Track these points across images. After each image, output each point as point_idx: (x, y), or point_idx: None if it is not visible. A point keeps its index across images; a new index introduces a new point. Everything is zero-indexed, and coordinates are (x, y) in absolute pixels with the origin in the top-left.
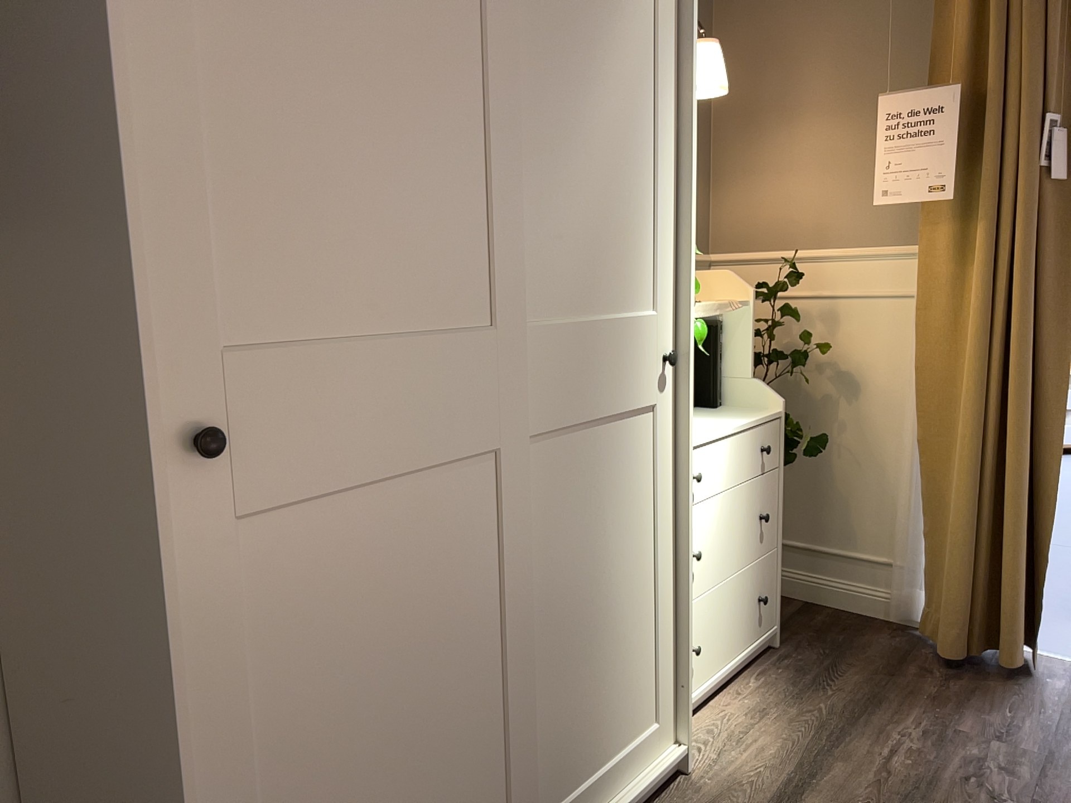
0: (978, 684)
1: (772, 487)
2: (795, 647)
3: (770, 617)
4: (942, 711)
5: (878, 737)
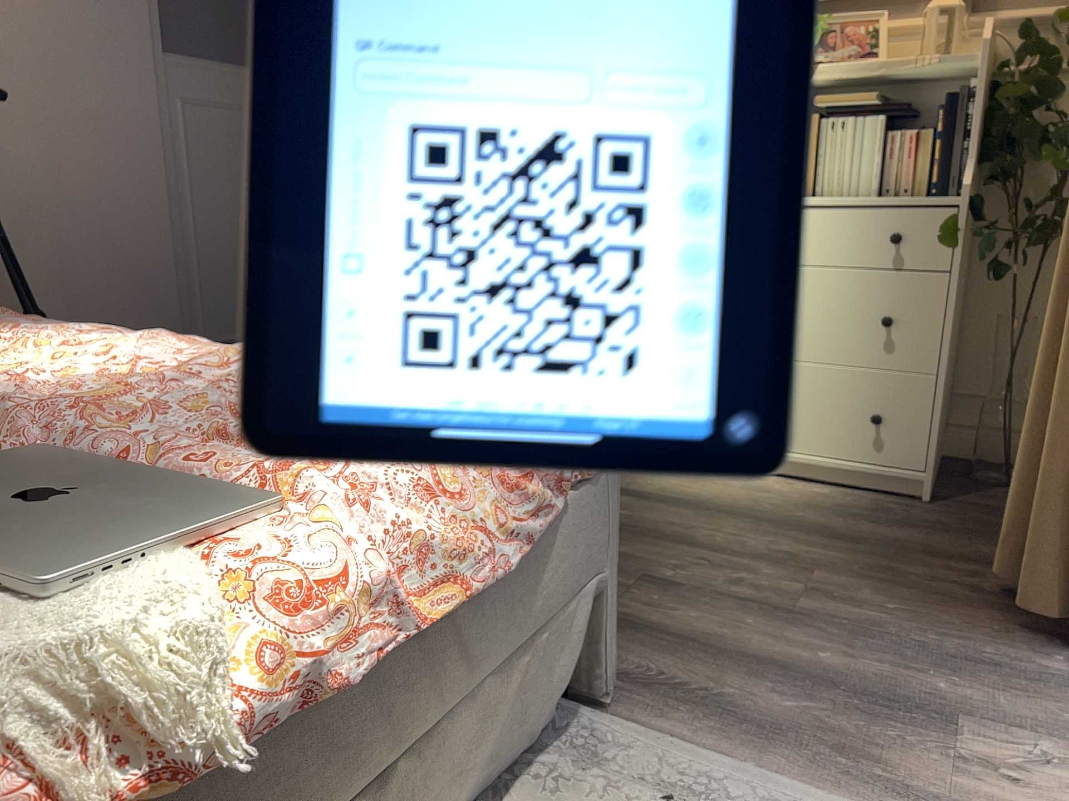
0: (978, 610)
1: (924, 294)
2: (947, 513)
3: (905, 452)
4: (858, 574)
5: (758, 534)
